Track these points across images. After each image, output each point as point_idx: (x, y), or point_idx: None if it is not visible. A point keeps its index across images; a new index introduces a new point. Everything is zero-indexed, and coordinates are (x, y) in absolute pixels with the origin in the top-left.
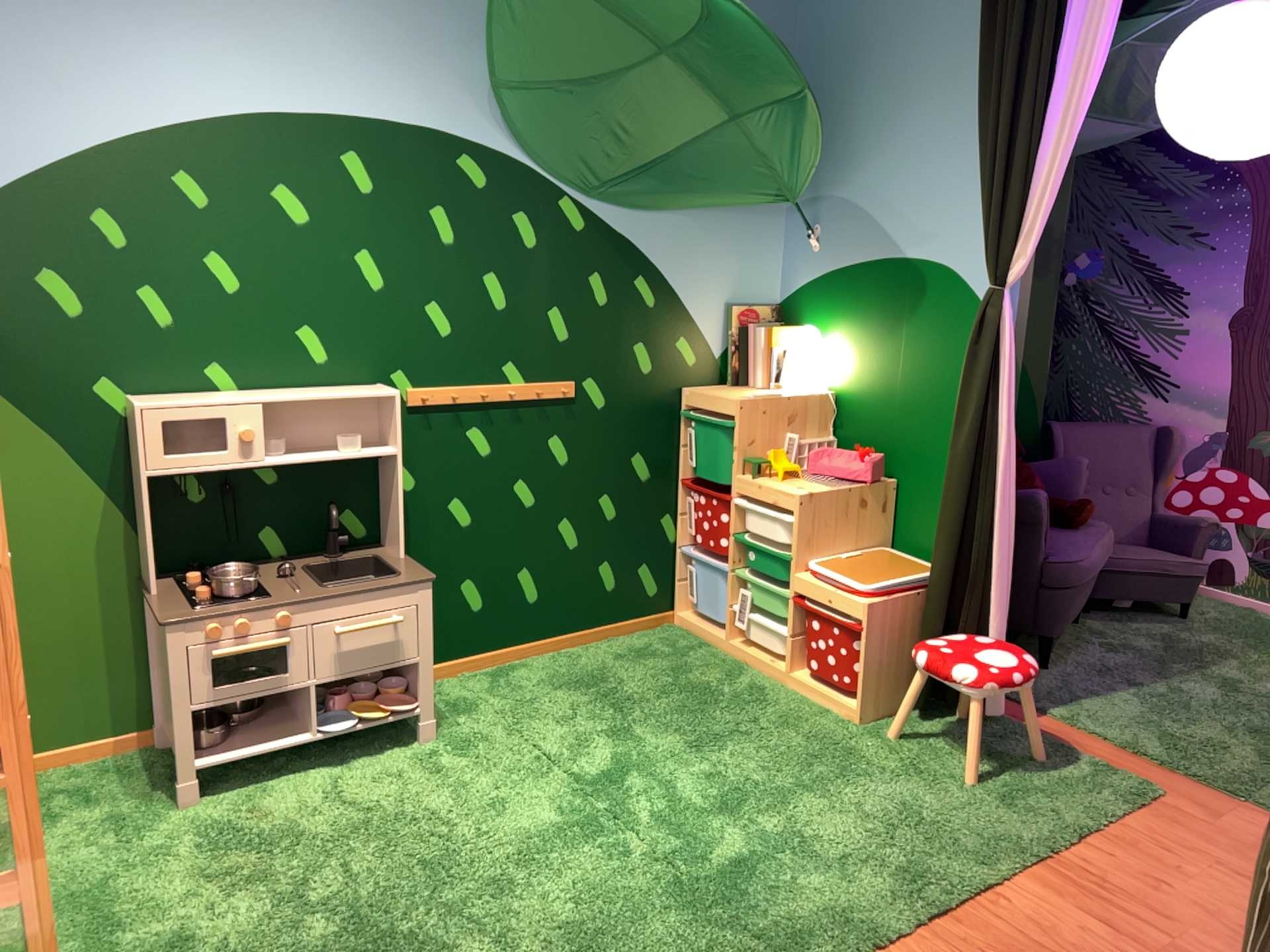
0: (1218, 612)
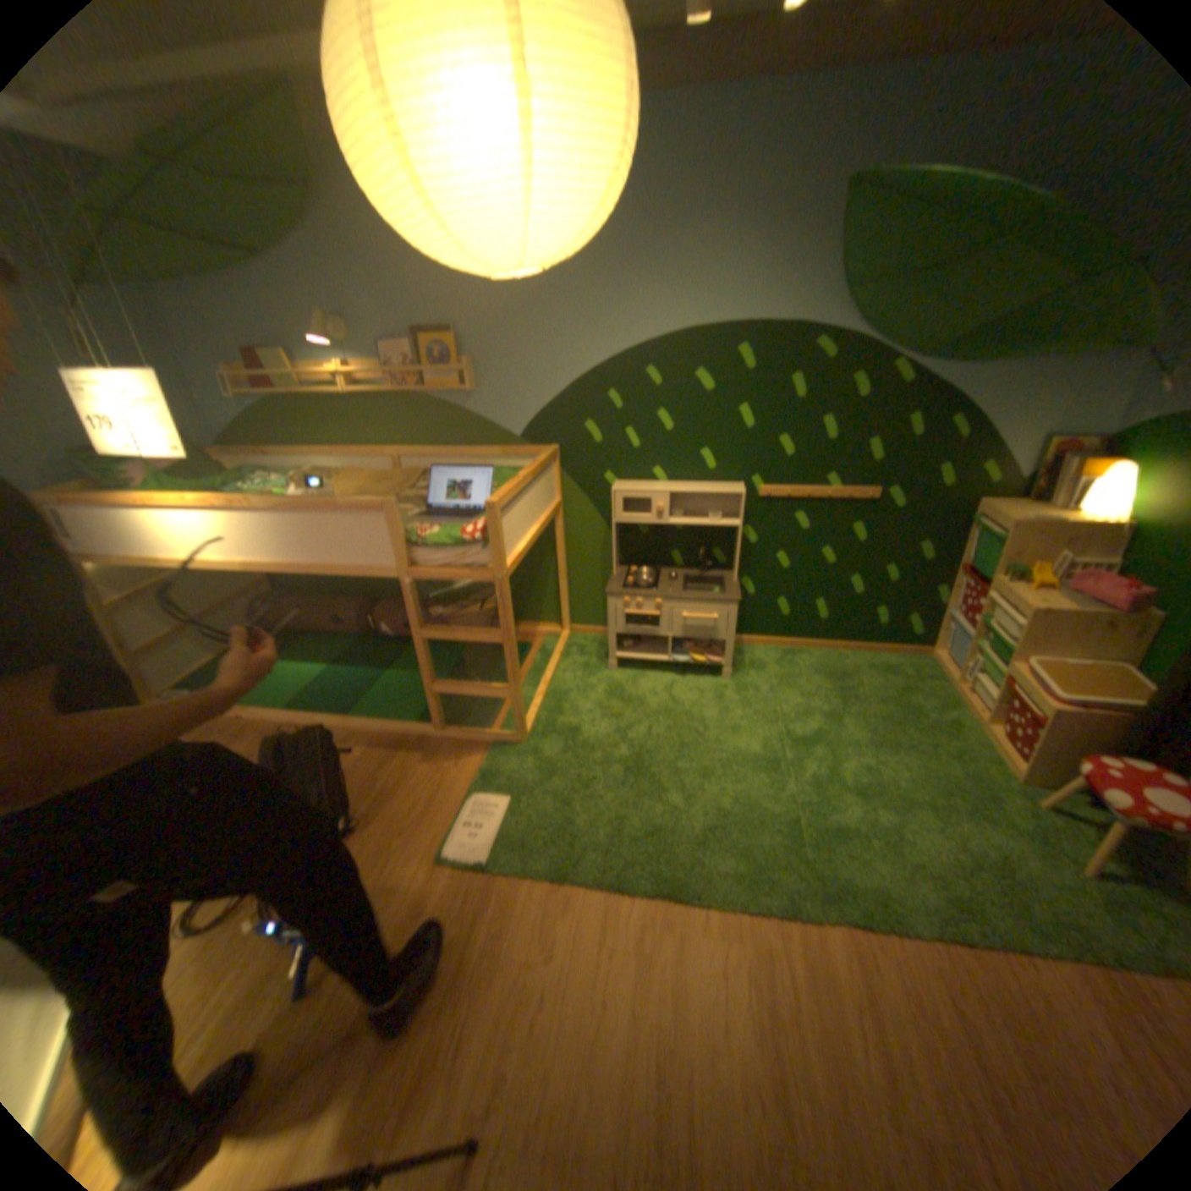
0: None
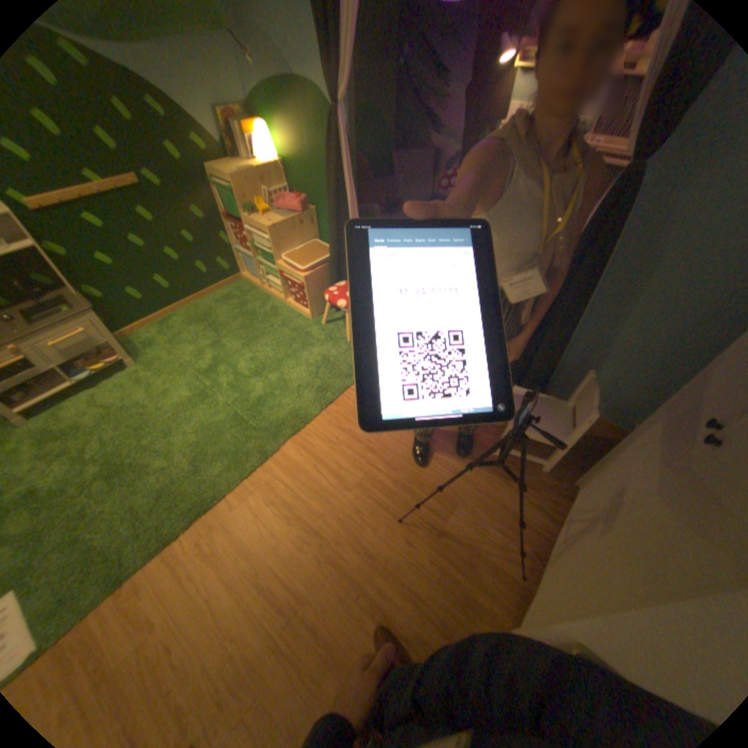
0: None
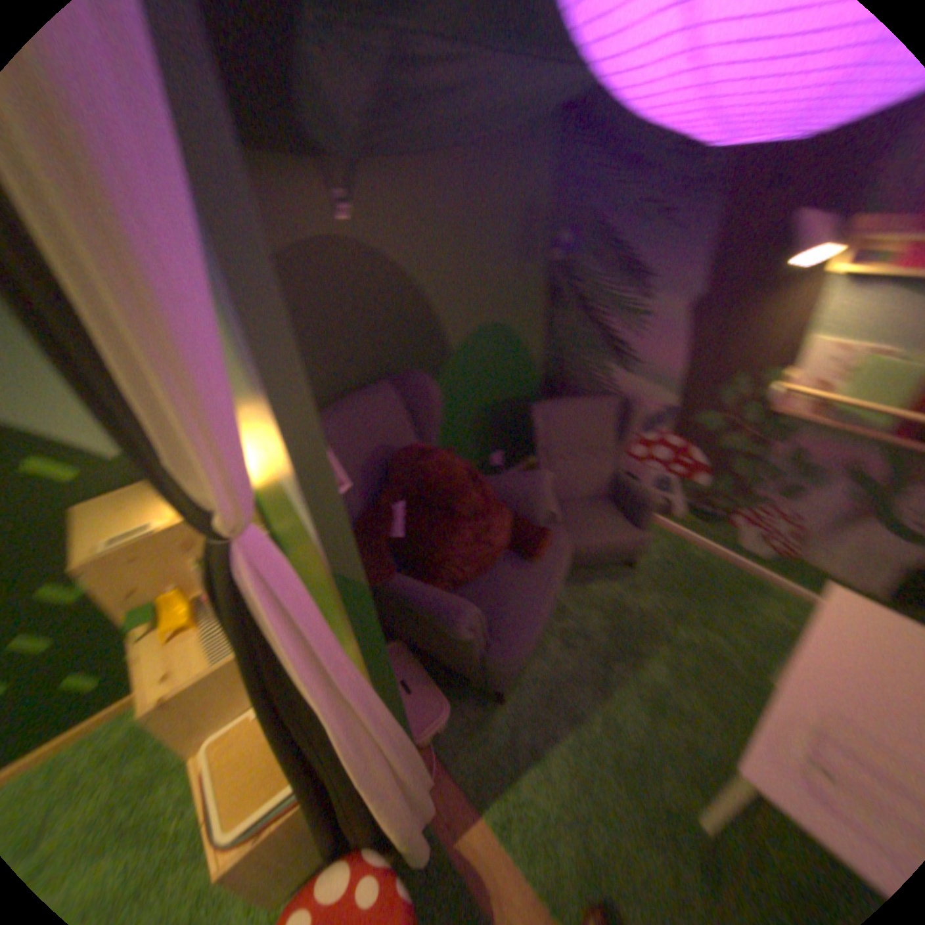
0: (660, 551)
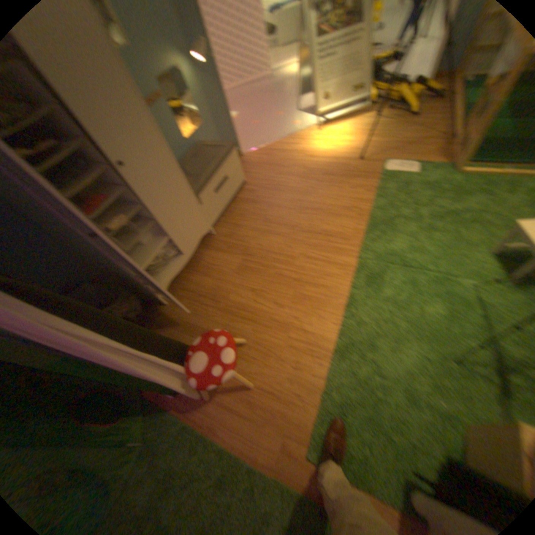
0: None
